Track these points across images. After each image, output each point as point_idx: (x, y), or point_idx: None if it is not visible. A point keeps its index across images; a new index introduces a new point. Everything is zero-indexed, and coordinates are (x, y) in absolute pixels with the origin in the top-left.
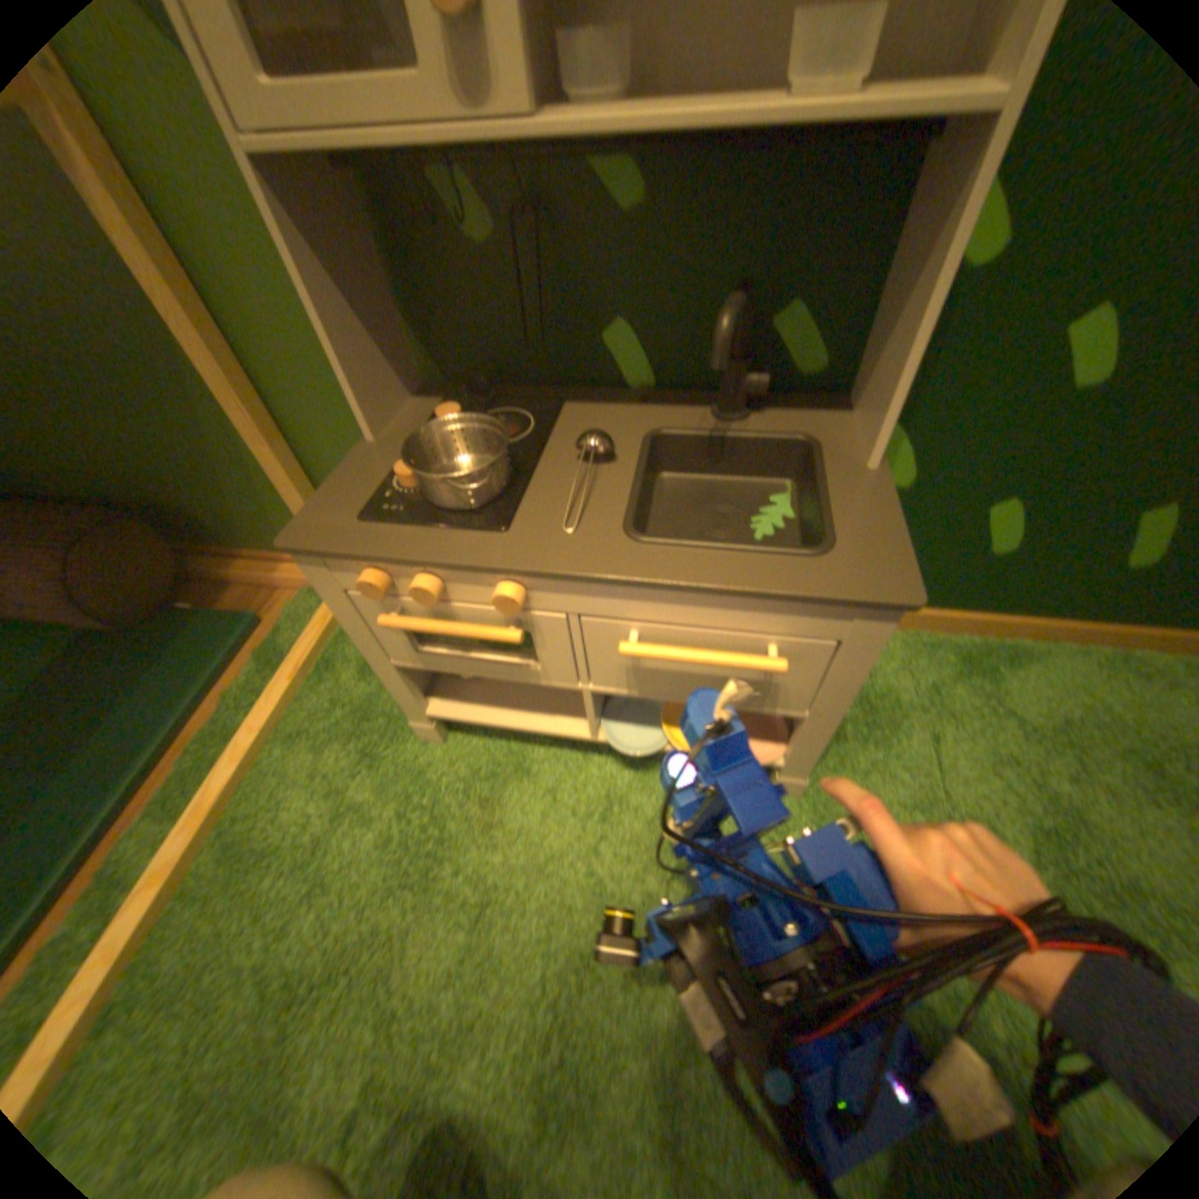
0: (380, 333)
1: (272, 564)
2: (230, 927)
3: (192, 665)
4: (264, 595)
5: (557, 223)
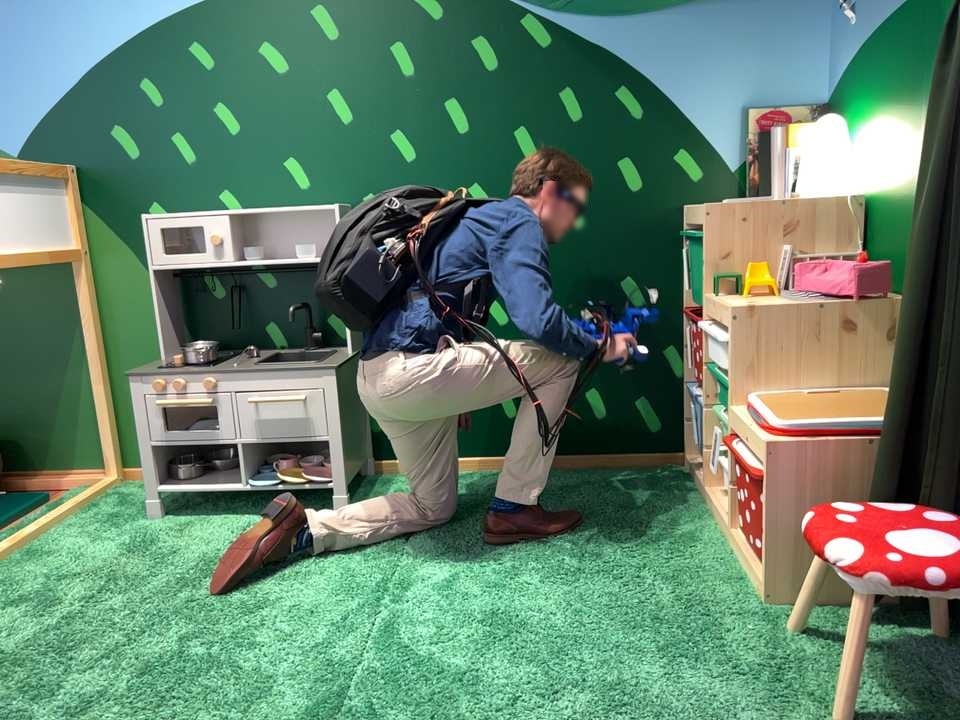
0: (171, 331)
1: (60, 476)
2: (28, 570)
3: (4, 509)
4: (50, 492)
5: (245, 291)
